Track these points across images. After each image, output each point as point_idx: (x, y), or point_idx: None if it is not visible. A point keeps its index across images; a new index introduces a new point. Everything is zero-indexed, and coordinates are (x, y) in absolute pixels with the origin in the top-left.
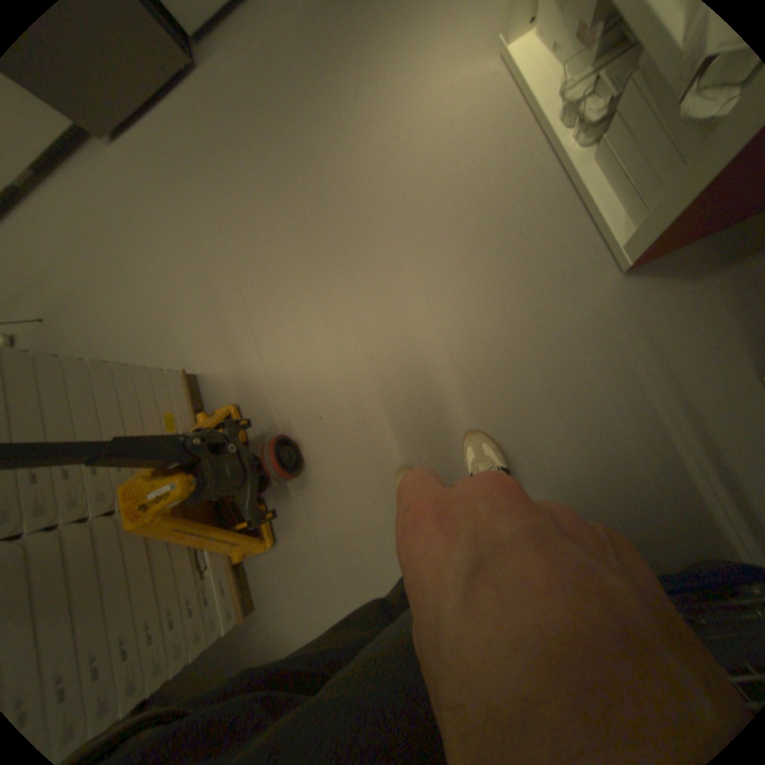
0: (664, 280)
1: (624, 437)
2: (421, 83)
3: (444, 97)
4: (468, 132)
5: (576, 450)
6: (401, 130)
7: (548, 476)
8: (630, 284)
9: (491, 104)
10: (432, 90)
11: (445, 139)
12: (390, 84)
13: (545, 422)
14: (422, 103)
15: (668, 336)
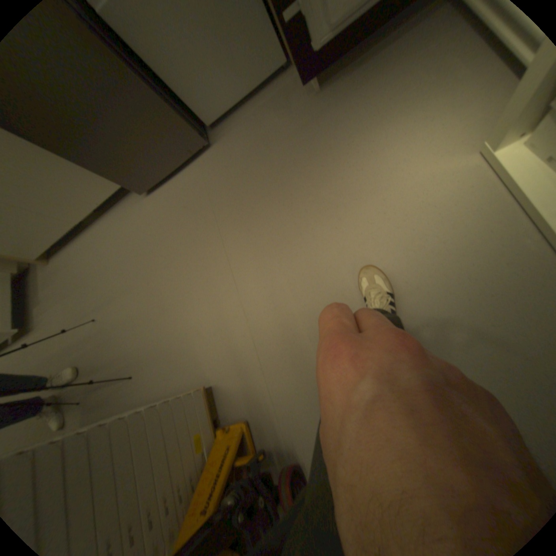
0: None
1: None
2: (405, 172)
3: (427, 185)
4: (454, 217)
5: None
6: (388, 209)
7: None
8: None
9: (476, 194)
10: (416, 178)
11: (431, 220)
12: (375, 171)
13: None
14: (406, 189)
15: None
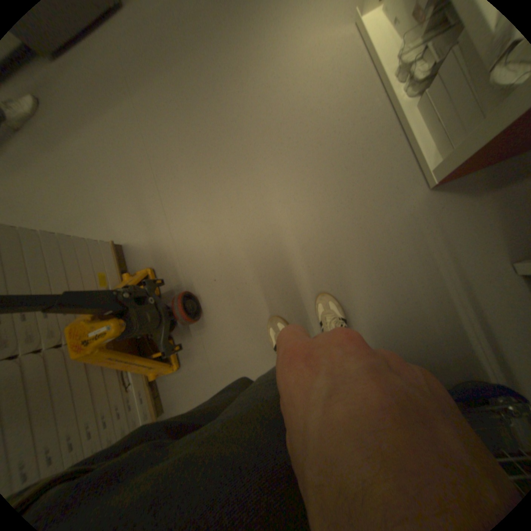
0: (456, 195)
1: (423, 300)
2: (297, 38)
3: (313, 50)
4: (329, 79)
5: (391, 307)
6: (280, 73)
7: (371, 324)
8: (434, 196)
9: (347, 59)
10: (305, 44)
11: (312, 82)
12: (274, 36)
13: (371, 288)
14: (296, 54)
15: (456, 233)
